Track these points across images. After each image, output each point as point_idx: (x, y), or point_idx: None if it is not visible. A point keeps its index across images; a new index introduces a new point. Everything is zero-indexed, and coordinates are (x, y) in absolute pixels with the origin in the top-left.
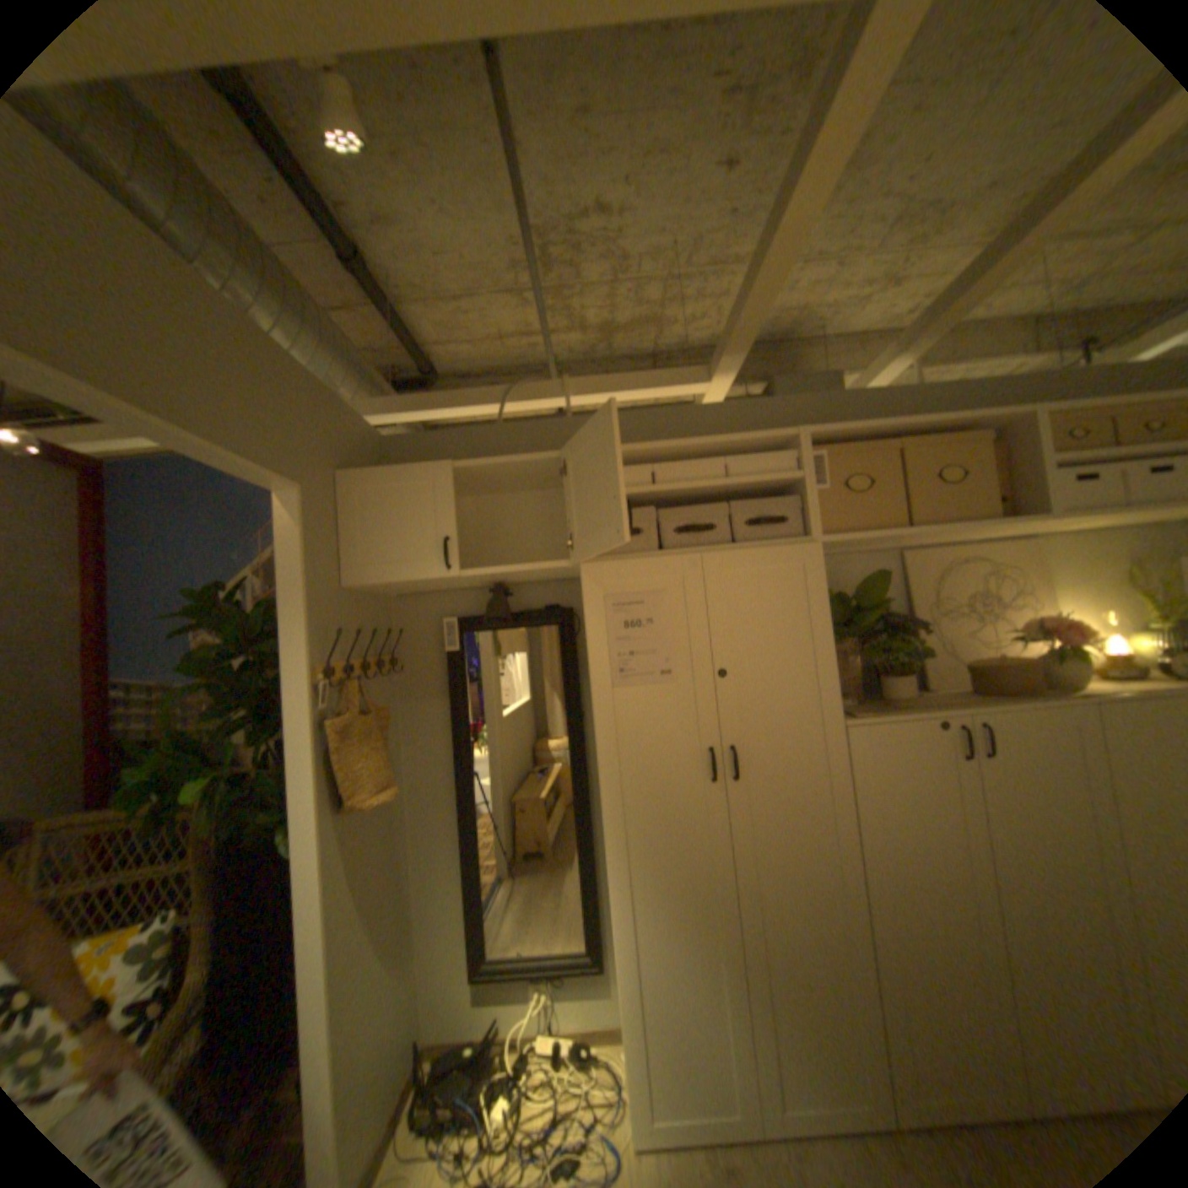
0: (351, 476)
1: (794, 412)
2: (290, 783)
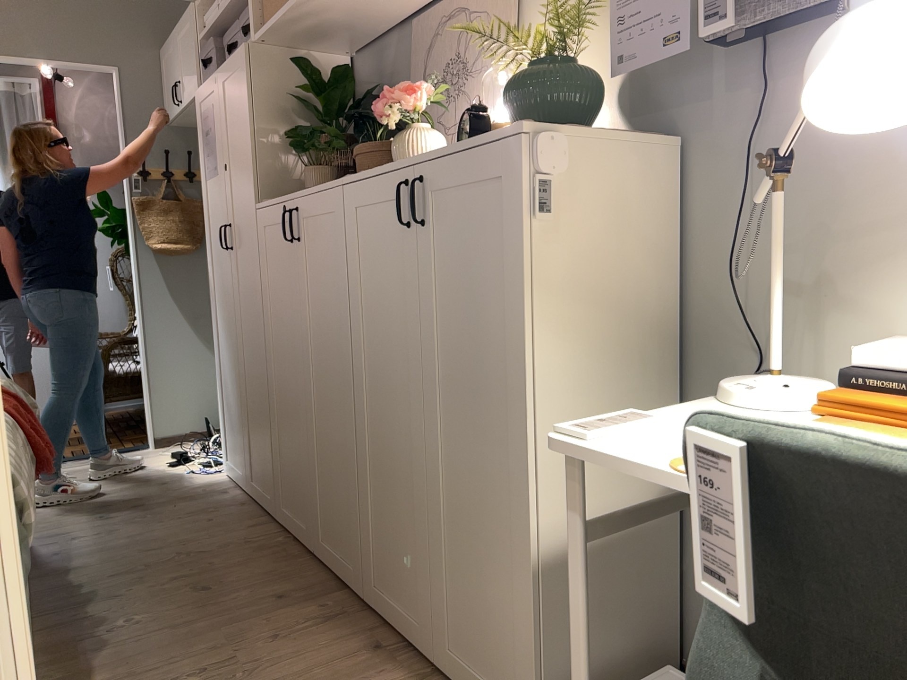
0: (161, 52)
1: None
2: (127, 227)
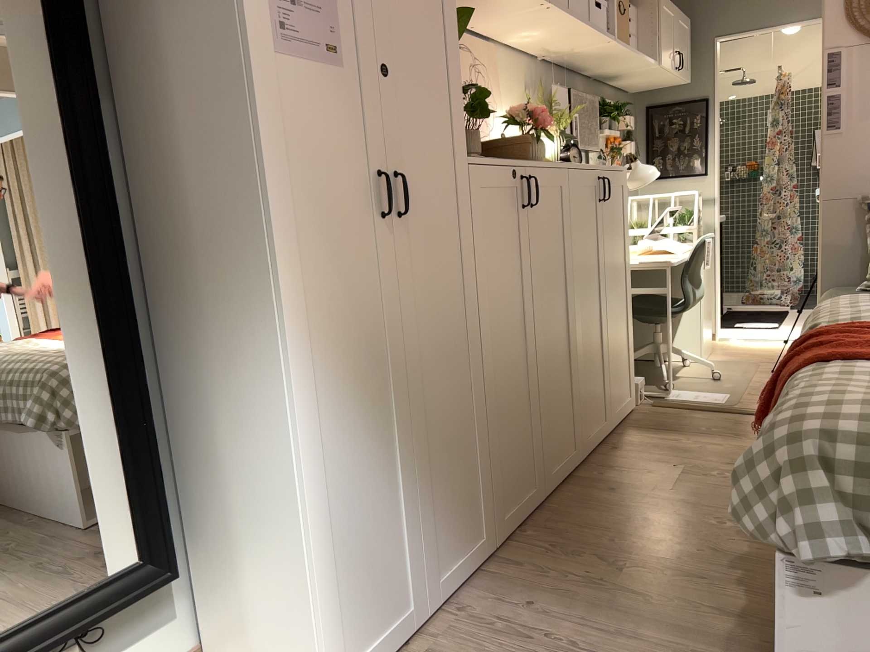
0: None
1: None
2: None
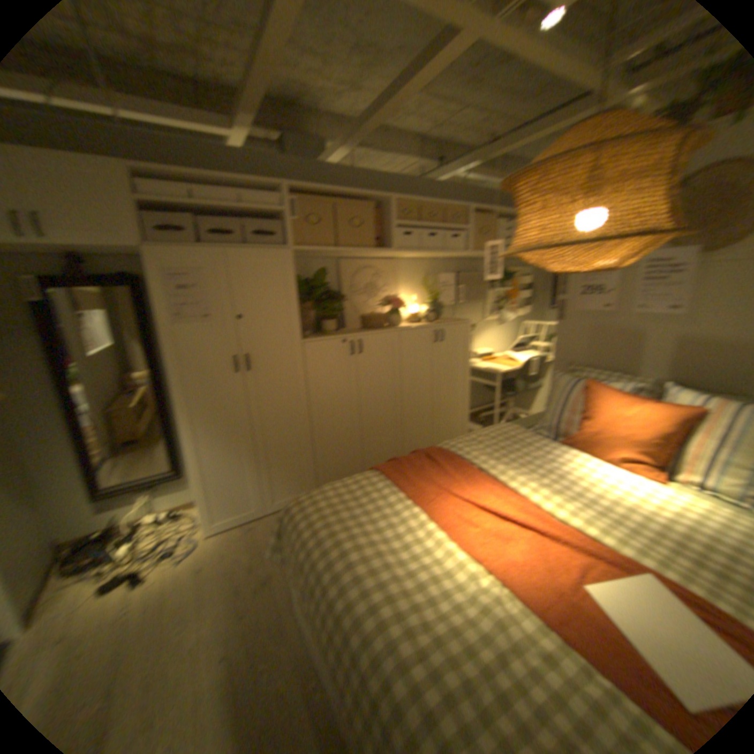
0: None
1: (288, 165)
2: None
